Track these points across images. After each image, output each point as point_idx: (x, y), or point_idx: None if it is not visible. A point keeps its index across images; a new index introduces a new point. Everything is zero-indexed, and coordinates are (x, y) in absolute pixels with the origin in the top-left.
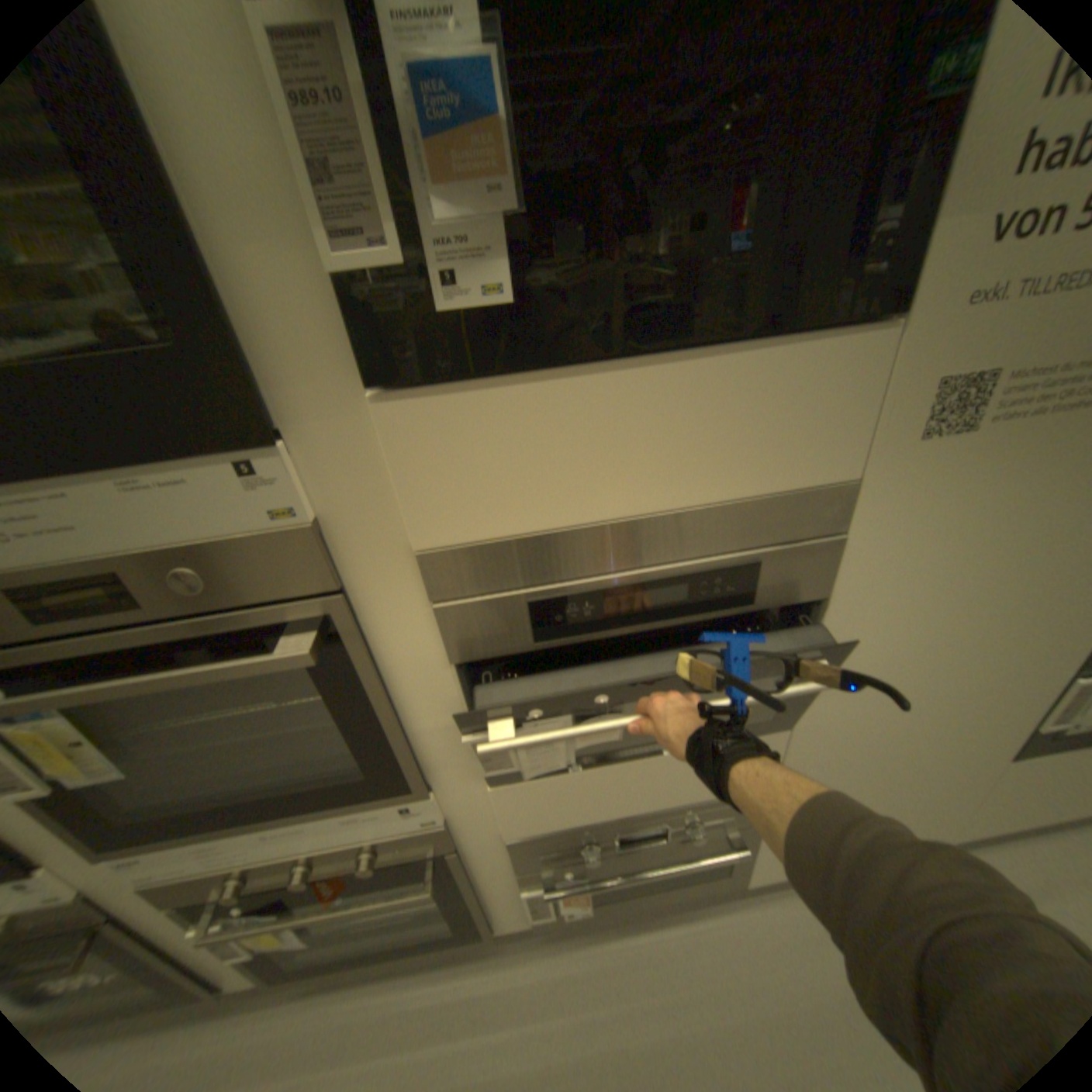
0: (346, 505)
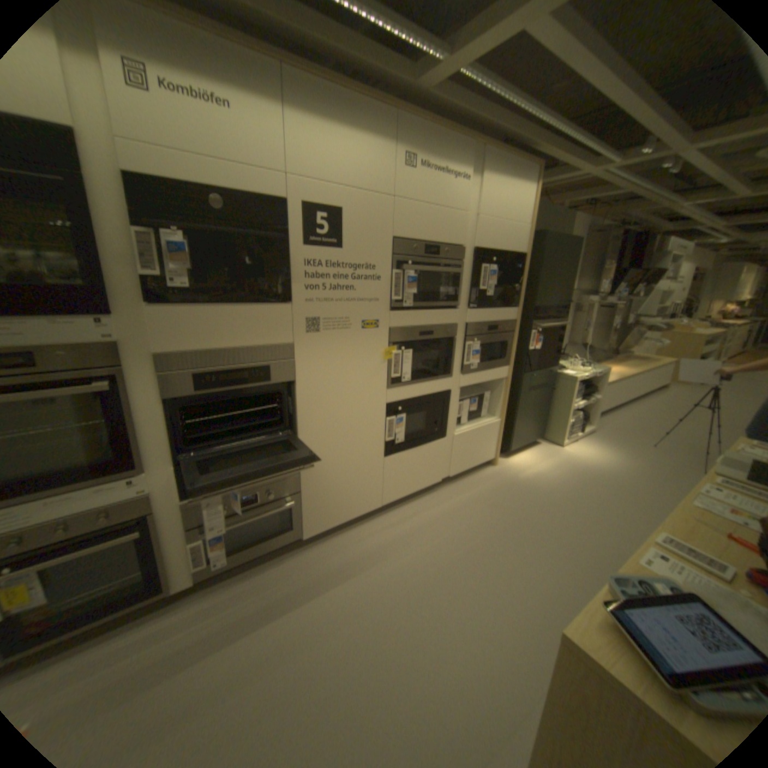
0: (129, 337)
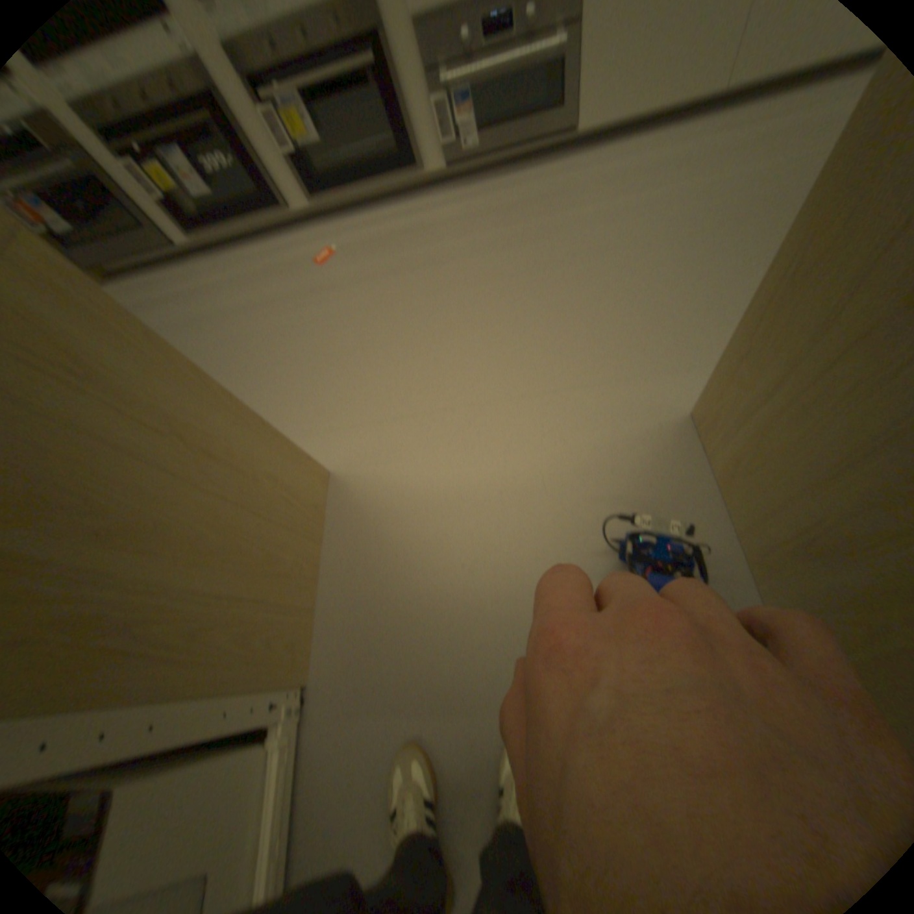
0: None
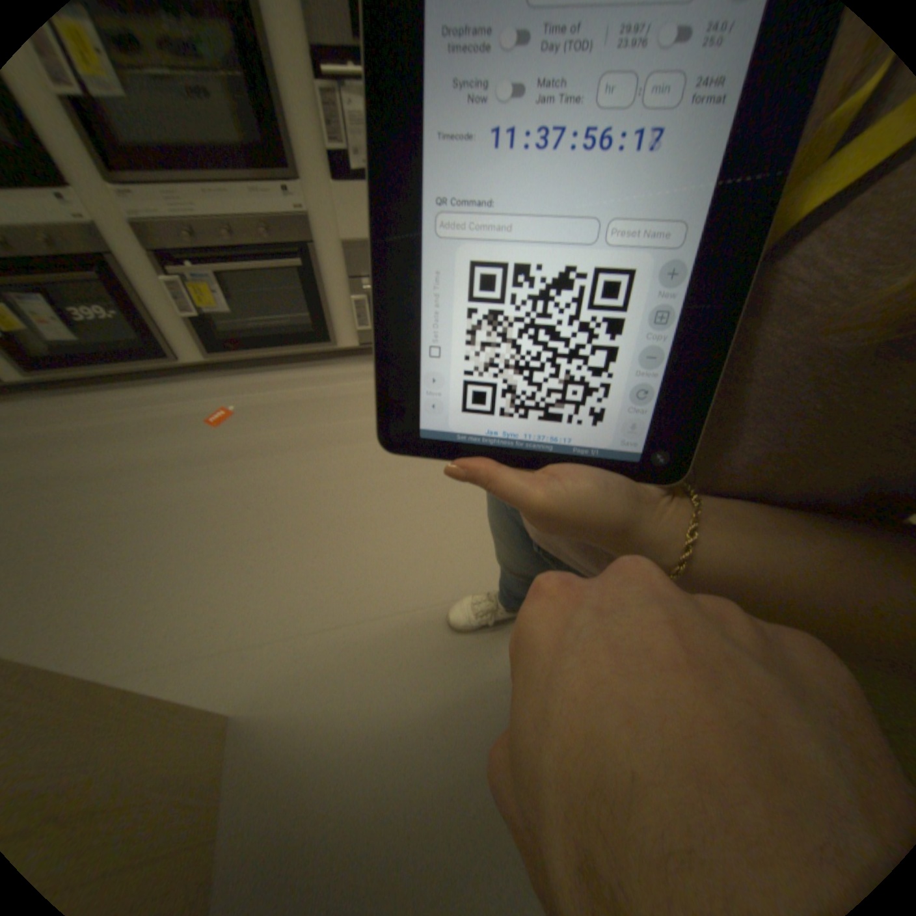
0: None
